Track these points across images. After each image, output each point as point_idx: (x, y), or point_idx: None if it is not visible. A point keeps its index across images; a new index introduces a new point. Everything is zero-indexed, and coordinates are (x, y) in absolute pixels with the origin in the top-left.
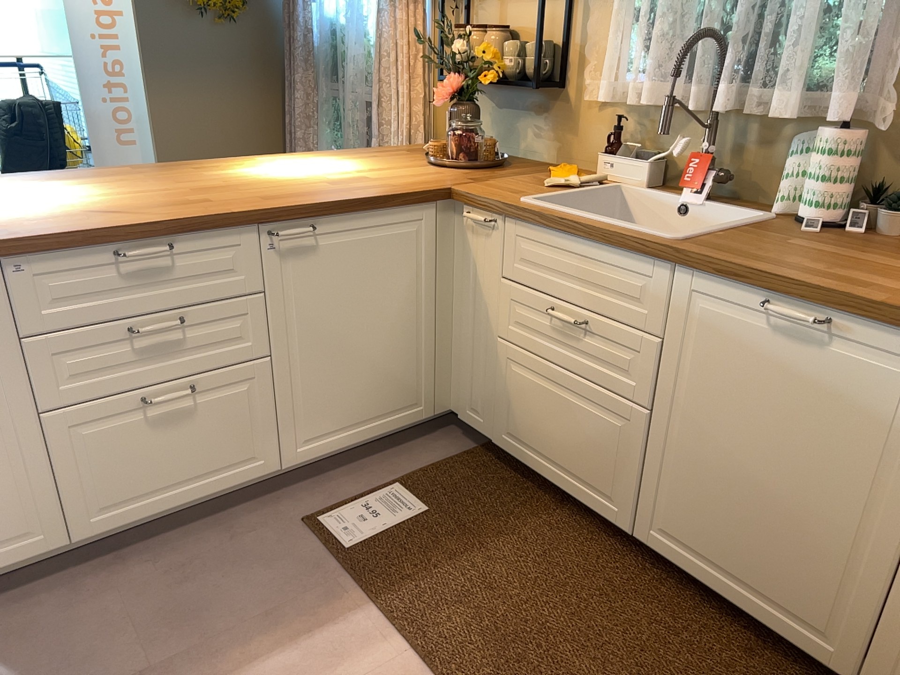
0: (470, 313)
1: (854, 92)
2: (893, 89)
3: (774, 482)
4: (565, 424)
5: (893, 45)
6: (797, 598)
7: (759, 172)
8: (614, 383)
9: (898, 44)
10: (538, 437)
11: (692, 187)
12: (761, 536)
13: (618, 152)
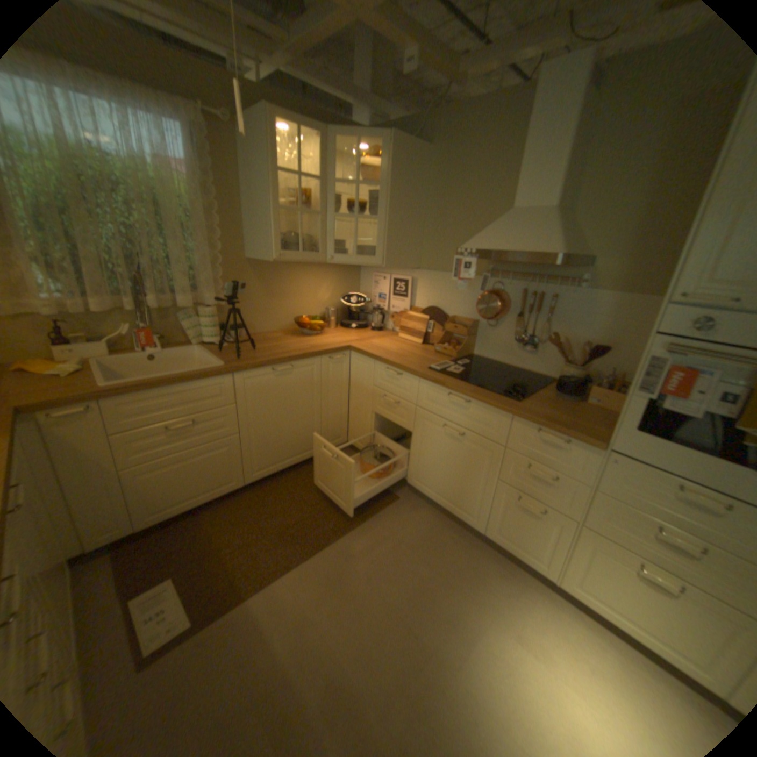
0: (77, 480)
1: (213, 294)
2: (215, 290)
3: (289, 420)
4: (194, 475)
5: (206, 275)
6: (304, 446)
7: (165, 331)
8: (218, 436)
9: (208, 274)
10: (177, 497)
11: (150, 347)
12: (290, 439)
13: (58, 344)
